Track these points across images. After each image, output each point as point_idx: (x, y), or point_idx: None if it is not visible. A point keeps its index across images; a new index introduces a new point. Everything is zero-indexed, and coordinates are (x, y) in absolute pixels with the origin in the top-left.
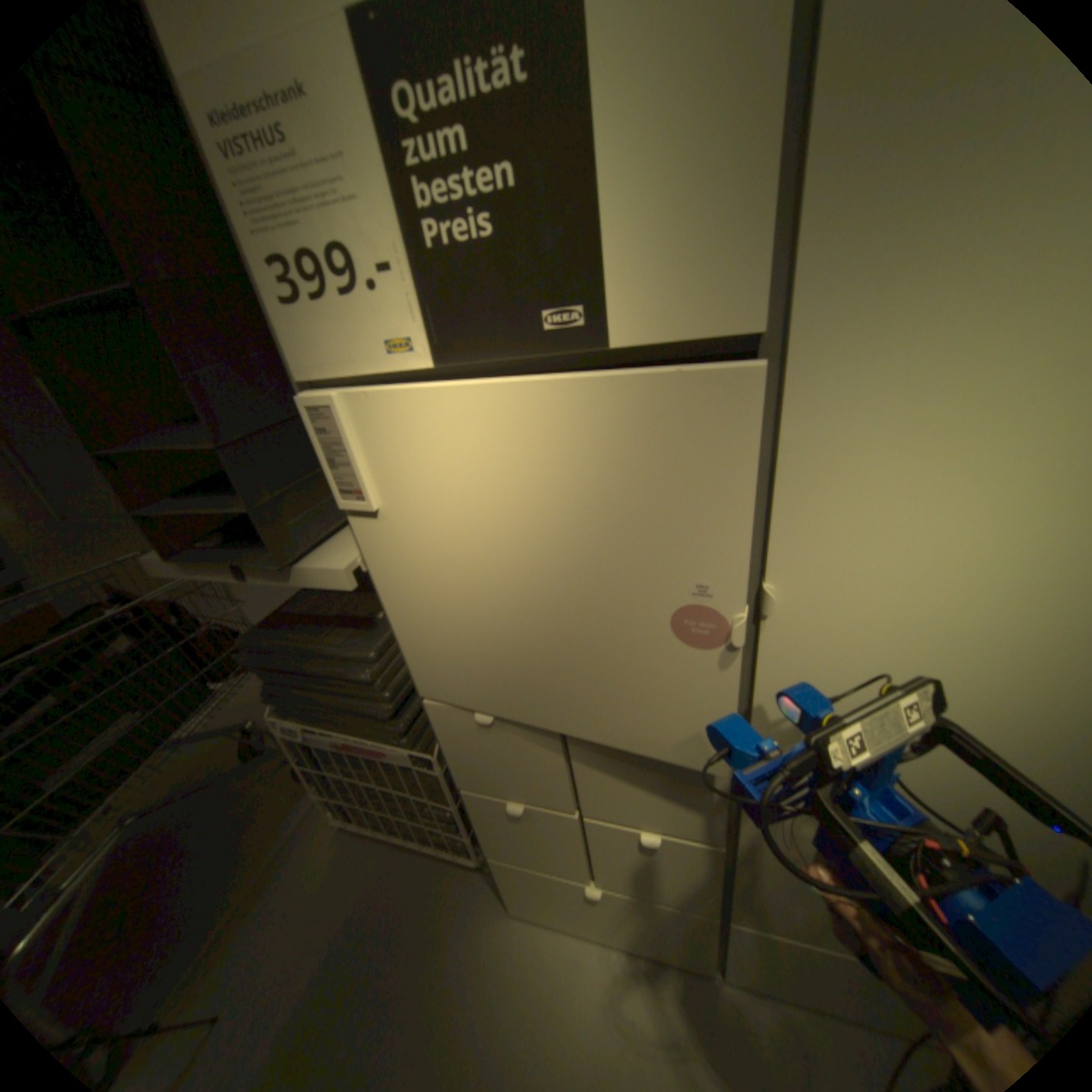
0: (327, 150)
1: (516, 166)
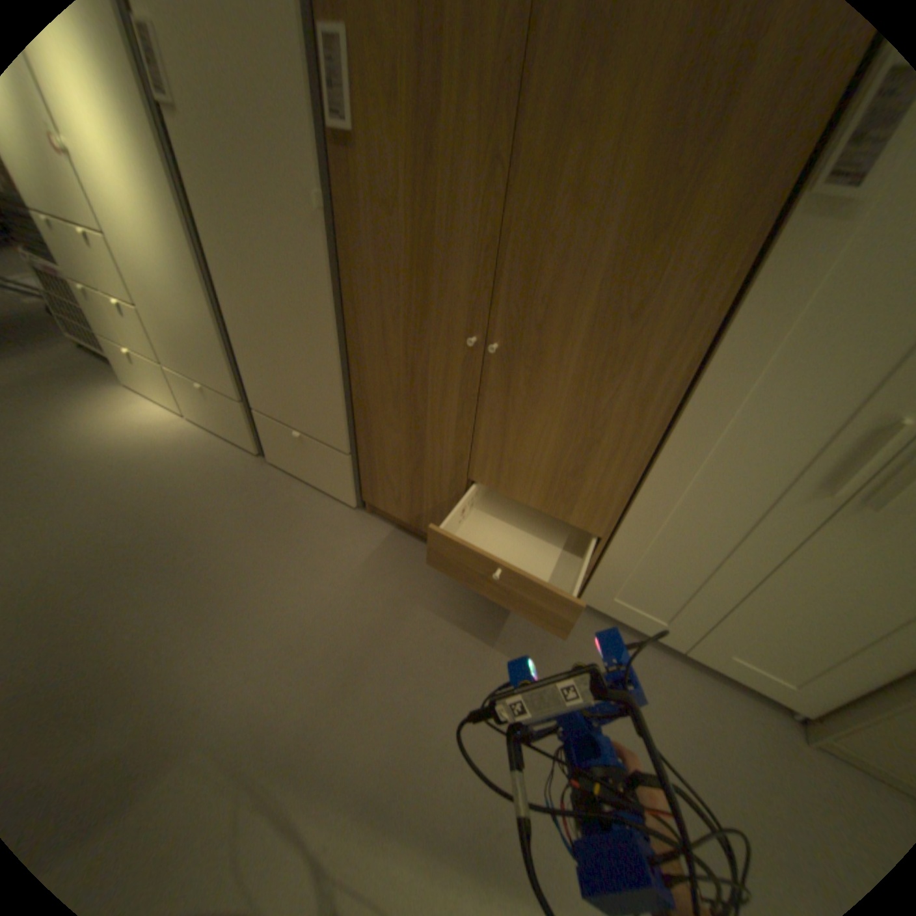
0: None
1: None
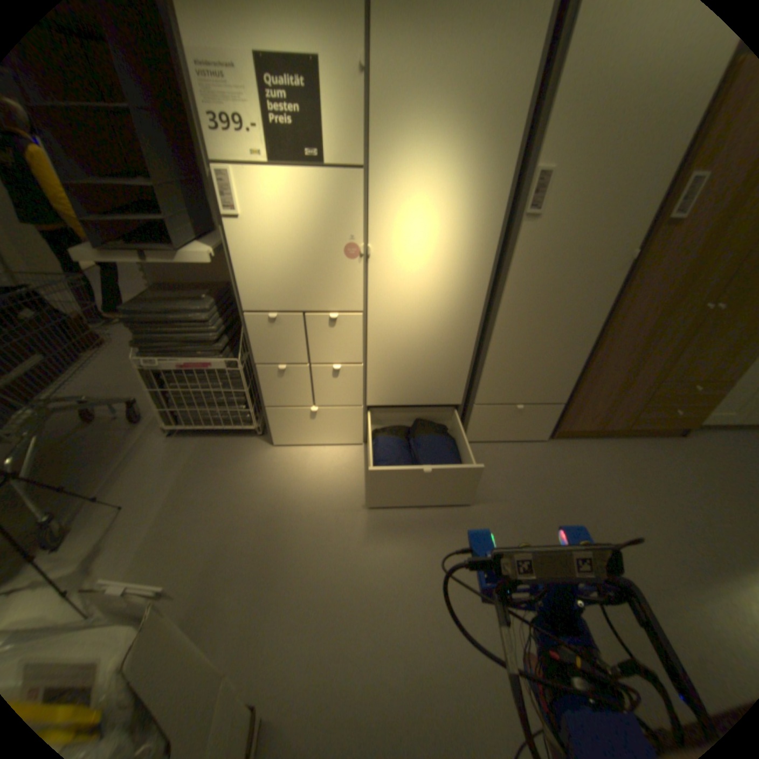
0: (240, 84)
1: (301, 106)
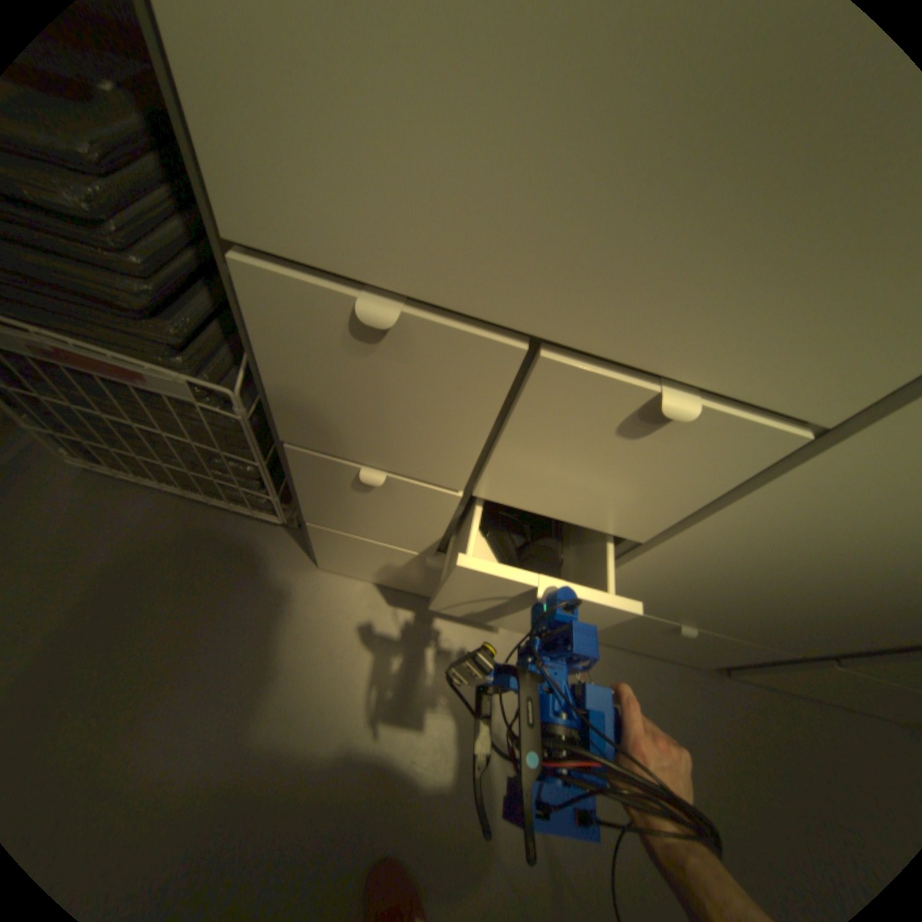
0: None
1: None
